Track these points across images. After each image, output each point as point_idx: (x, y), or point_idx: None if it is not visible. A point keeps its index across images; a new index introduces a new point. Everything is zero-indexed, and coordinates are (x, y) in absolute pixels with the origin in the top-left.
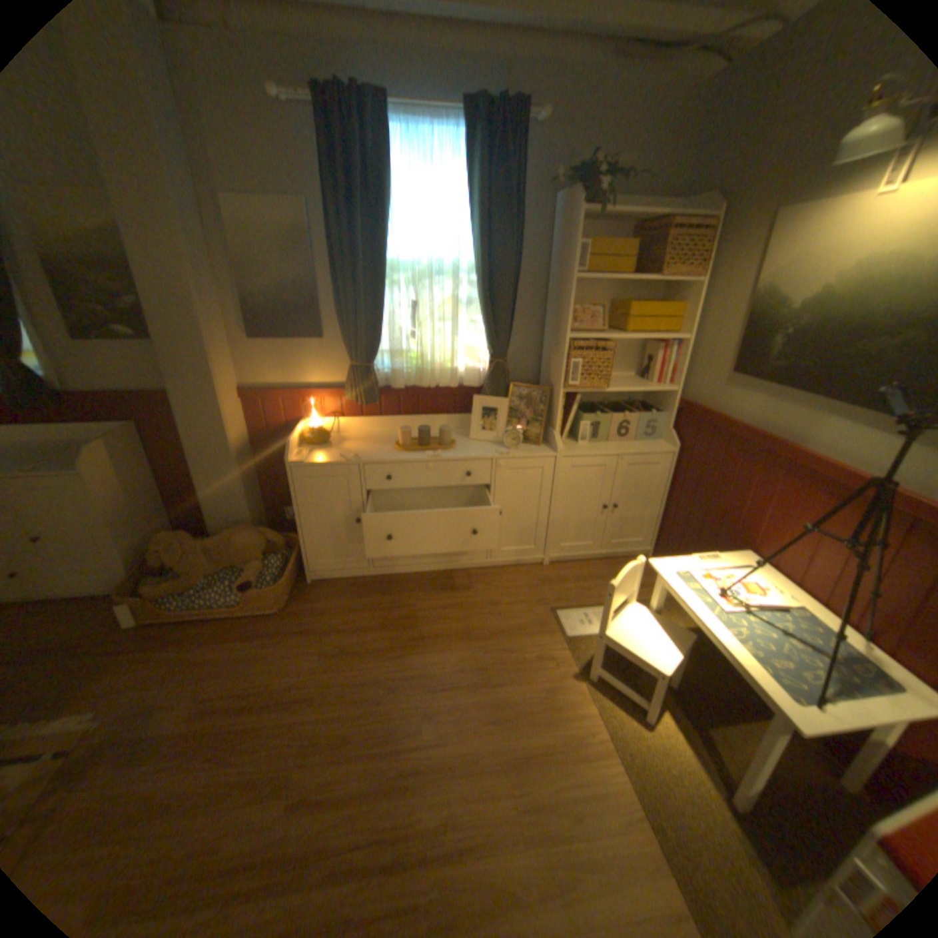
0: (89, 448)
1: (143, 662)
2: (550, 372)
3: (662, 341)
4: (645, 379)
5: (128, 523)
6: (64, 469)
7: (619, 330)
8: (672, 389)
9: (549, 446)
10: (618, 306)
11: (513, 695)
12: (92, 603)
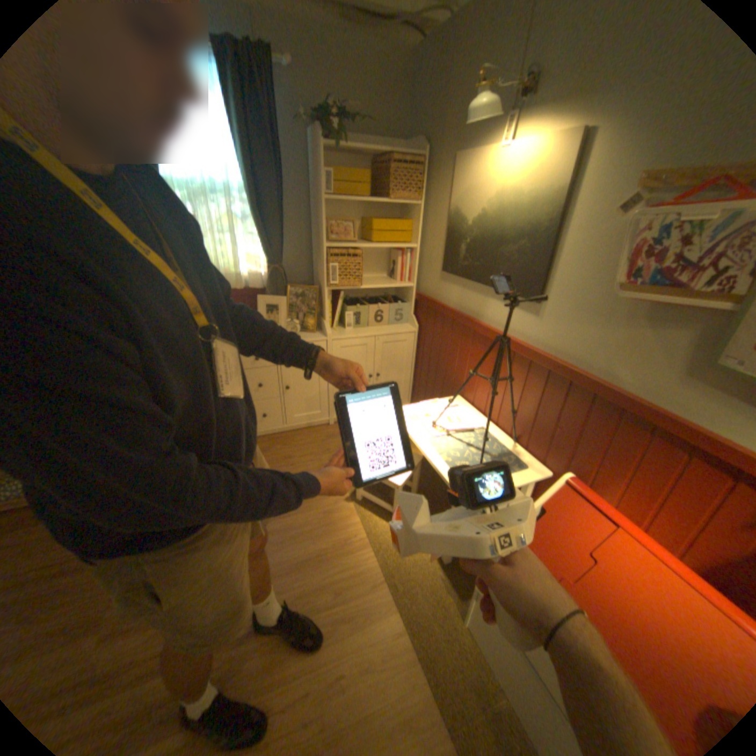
0: None
1: None
2: (318, 275)
3: (400, 250)
4: (392, 279)
5: None
6: None
7: (368, 241)
8: (409, 286)
9: (323, 333)
10: (366, 222)
11: (298, 520)
12: None
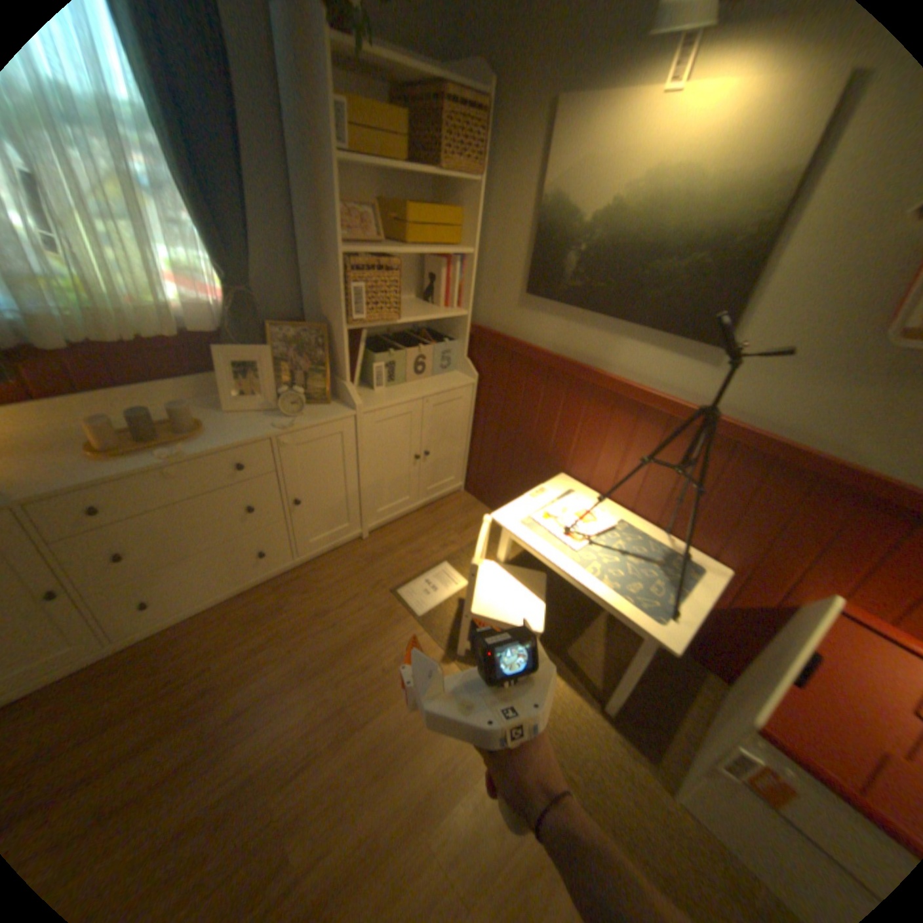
0: None
1: None
2: (321, 301)
3: (442, 256)
4: (429, 303)
5: None
6: None
7: (396, 241)
8: (462, 314)
9: (341, 401)
10: (389, 207)
11: (385, 722)
12: None
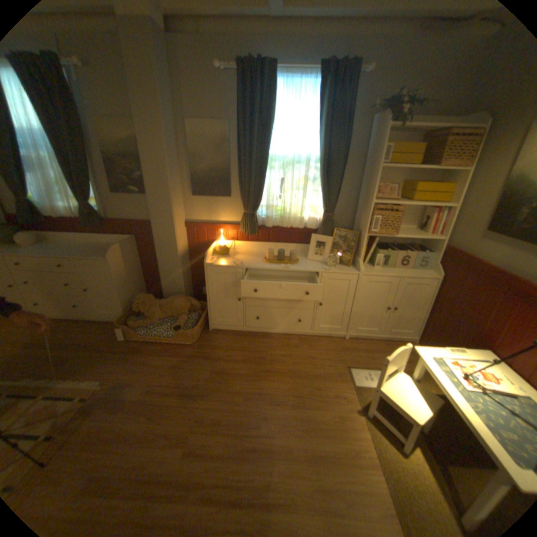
0: (112, 247)
1: (124, 359)
2: (360, 222)
3: (437, 207)
4: (423, 230)
5: (126, 287)
6: (100, 257)
7: (408, 199)
8: (442, 238)
9: (356, 267)
10: (409, 184)
11: (318, 416)
12: (106, 325)
